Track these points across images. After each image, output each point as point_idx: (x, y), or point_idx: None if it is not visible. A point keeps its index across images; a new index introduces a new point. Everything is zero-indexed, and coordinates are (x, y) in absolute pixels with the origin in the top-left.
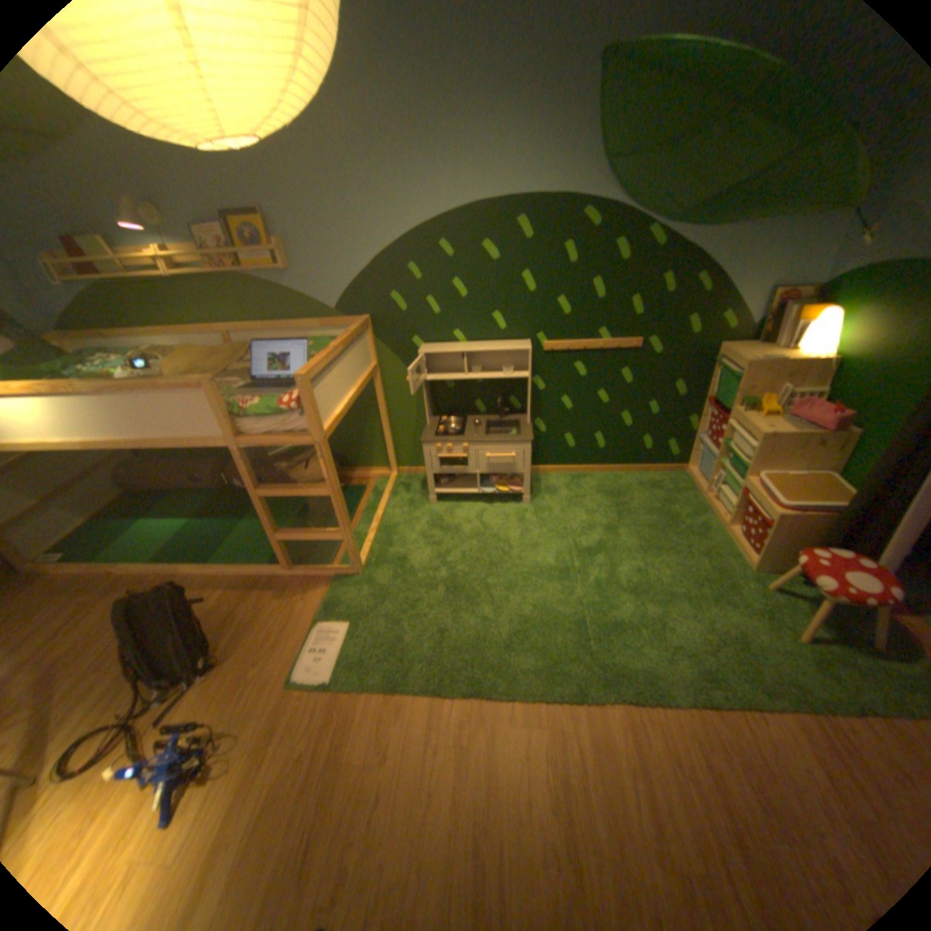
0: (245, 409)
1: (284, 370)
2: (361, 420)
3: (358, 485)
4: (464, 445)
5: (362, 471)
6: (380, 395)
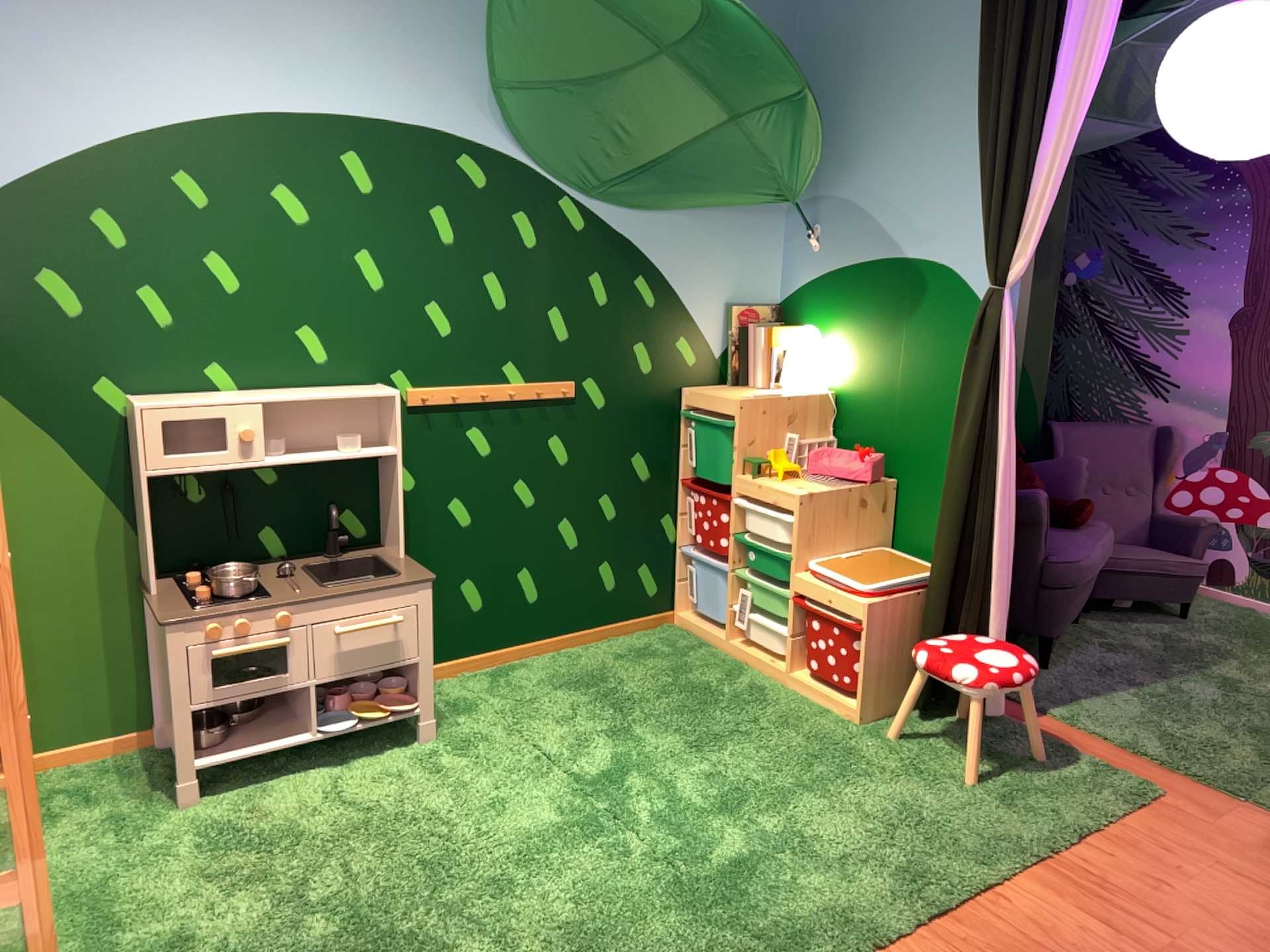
0: None
1: None
2: None
3: None
4: (281, 612)
5: None
6: None
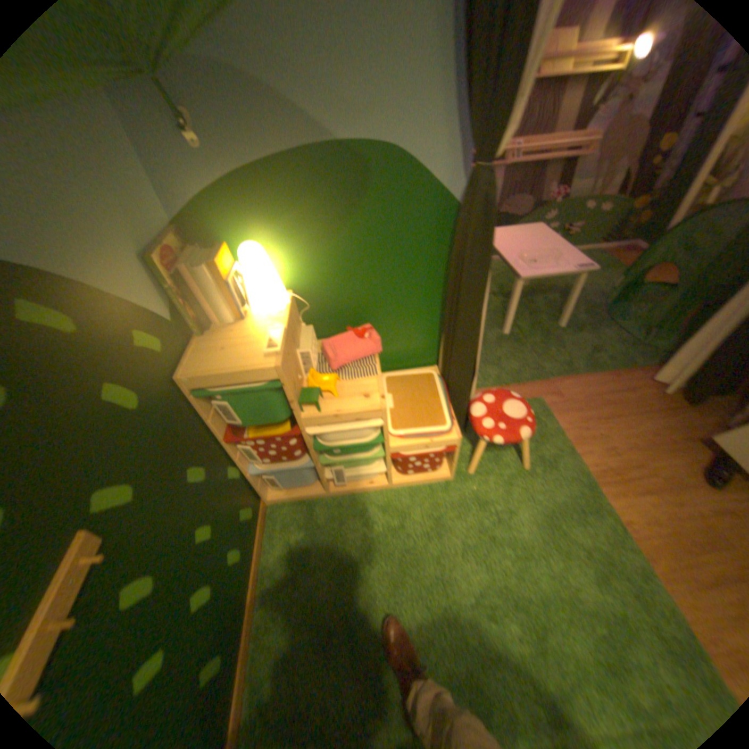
0: None
1: None
2: None
3: None
4: None
5: None
6: None
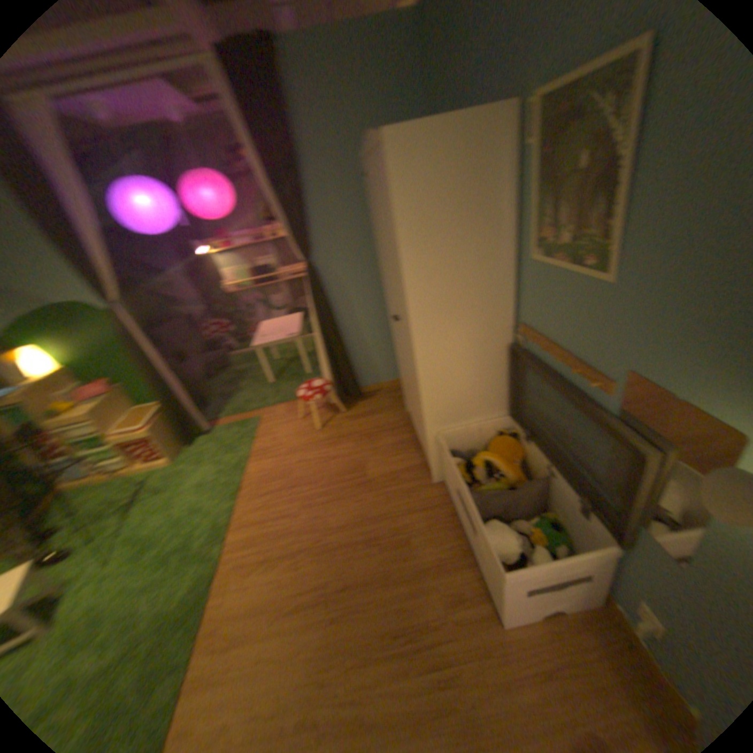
0: None
1: None
2: None
3: None
4: None
5: None
6: None
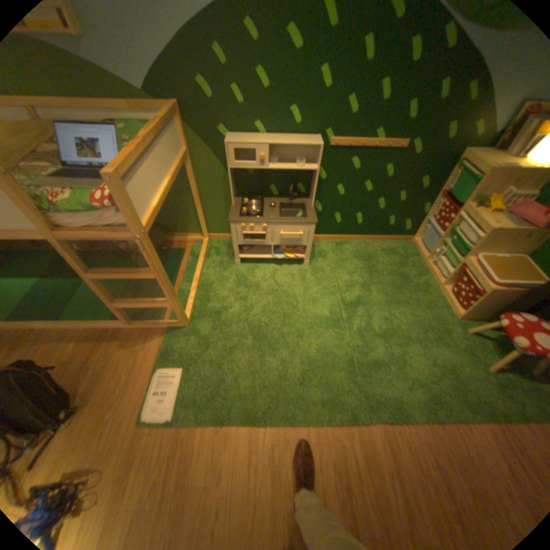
0: (55, 204)
1: (97, 155)
2: (176, 197)
3: (178, 247)
4: (264, 225)
5: (180, 236)
6: (192, 178)
